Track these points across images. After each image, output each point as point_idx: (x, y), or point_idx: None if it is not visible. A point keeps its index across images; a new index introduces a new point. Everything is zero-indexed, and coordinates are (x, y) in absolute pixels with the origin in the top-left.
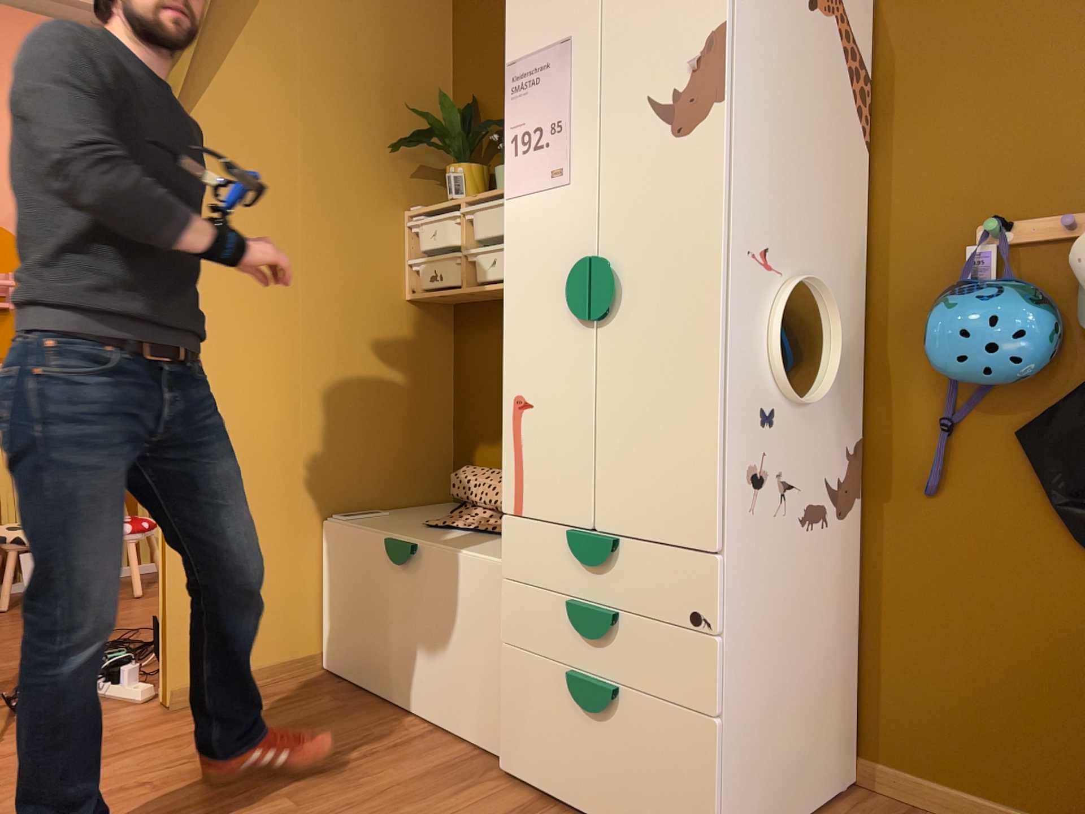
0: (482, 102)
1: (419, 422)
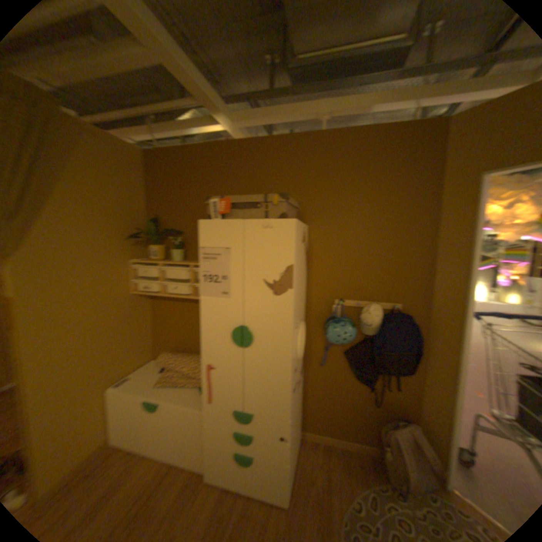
0: (158, 218)
1: (138, 337)
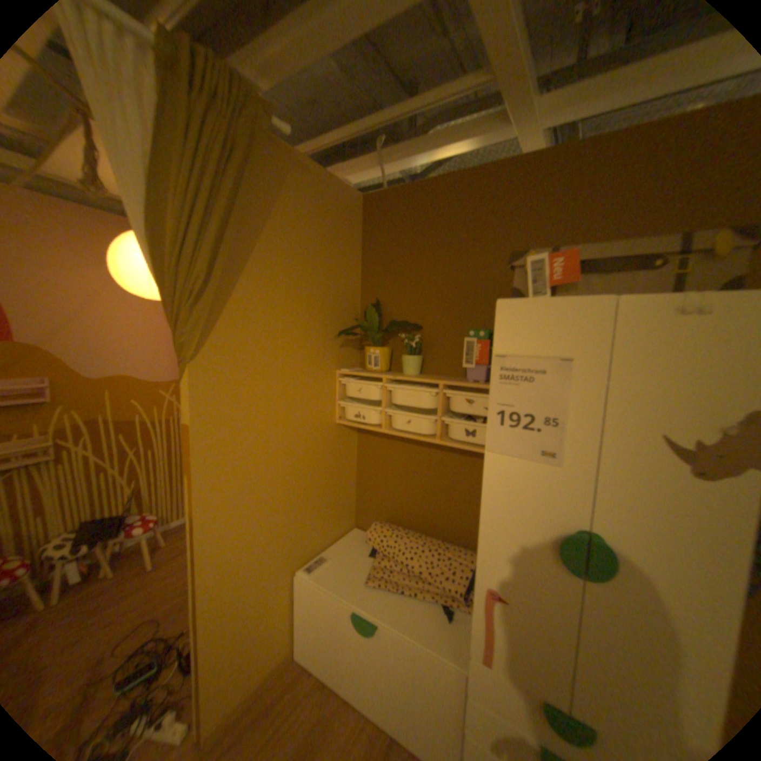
0: (383, 303)
1: (341, 490)
